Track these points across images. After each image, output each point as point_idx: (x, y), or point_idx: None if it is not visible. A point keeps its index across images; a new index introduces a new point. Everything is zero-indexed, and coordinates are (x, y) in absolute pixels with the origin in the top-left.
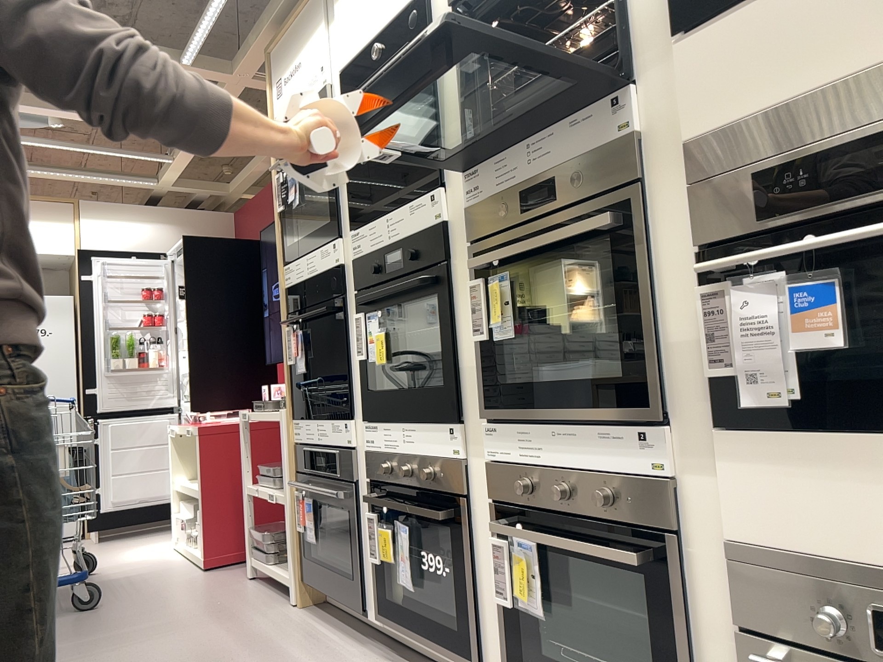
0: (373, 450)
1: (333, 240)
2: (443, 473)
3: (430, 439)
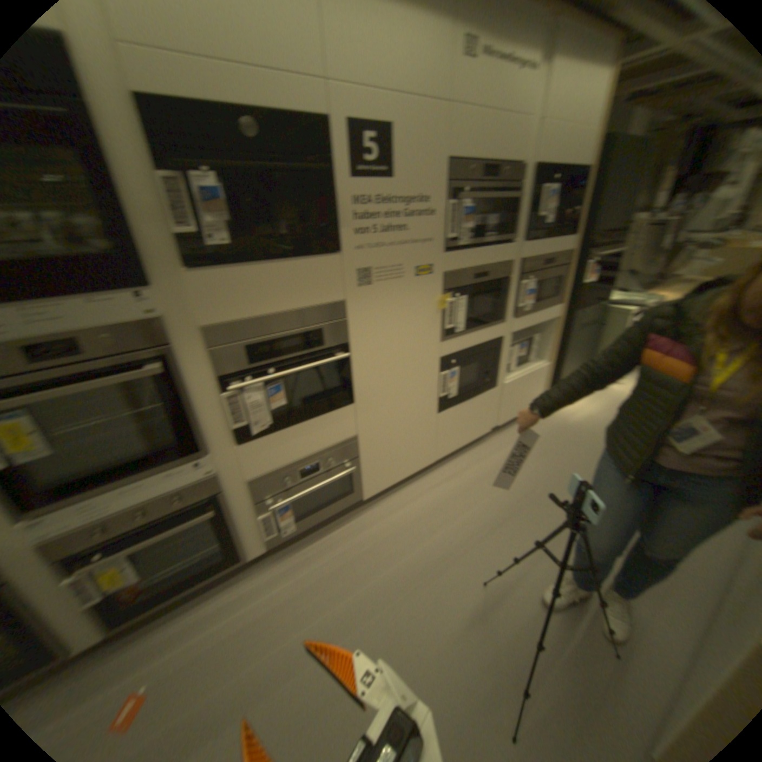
0: None
1: None
2: None
3: None
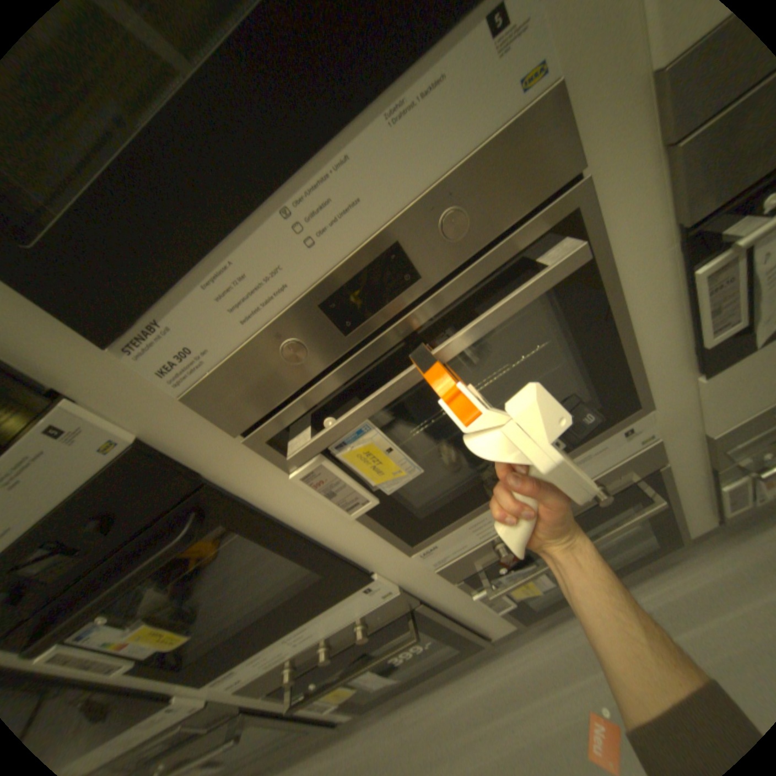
0: (243, 684)
1: None
2: (375, 617)
3: (334, 616)
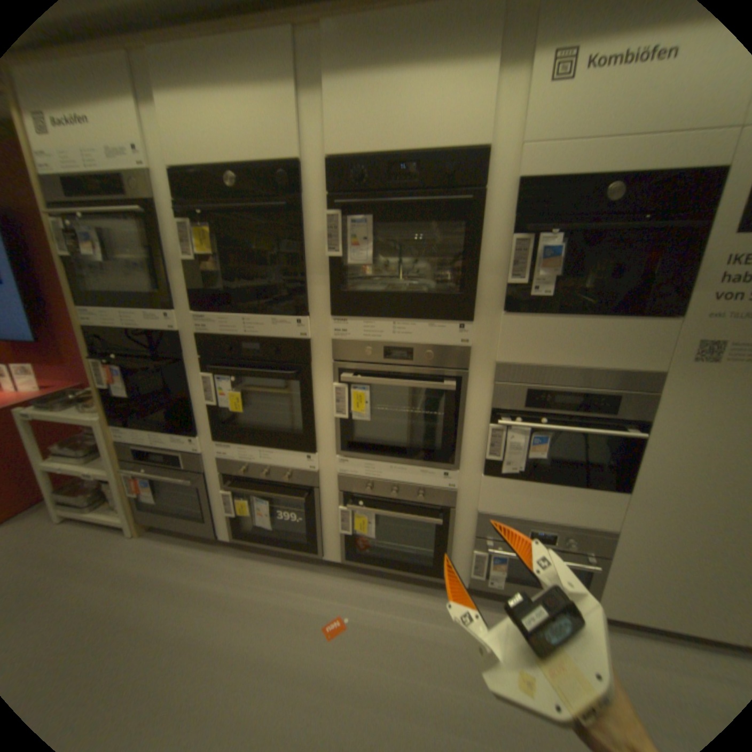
0: (226, 459)
1: (161, 310)
2: (299, 477)
3: (288, 459)
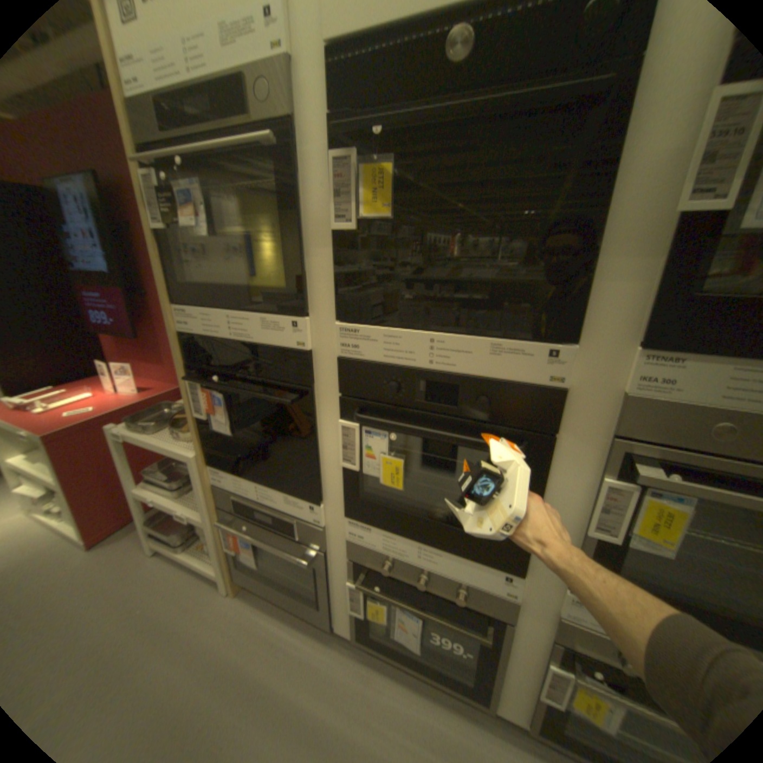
0: (363, 543)
1: (288, 312)
2: (485, 601)
3: (470, 571)
